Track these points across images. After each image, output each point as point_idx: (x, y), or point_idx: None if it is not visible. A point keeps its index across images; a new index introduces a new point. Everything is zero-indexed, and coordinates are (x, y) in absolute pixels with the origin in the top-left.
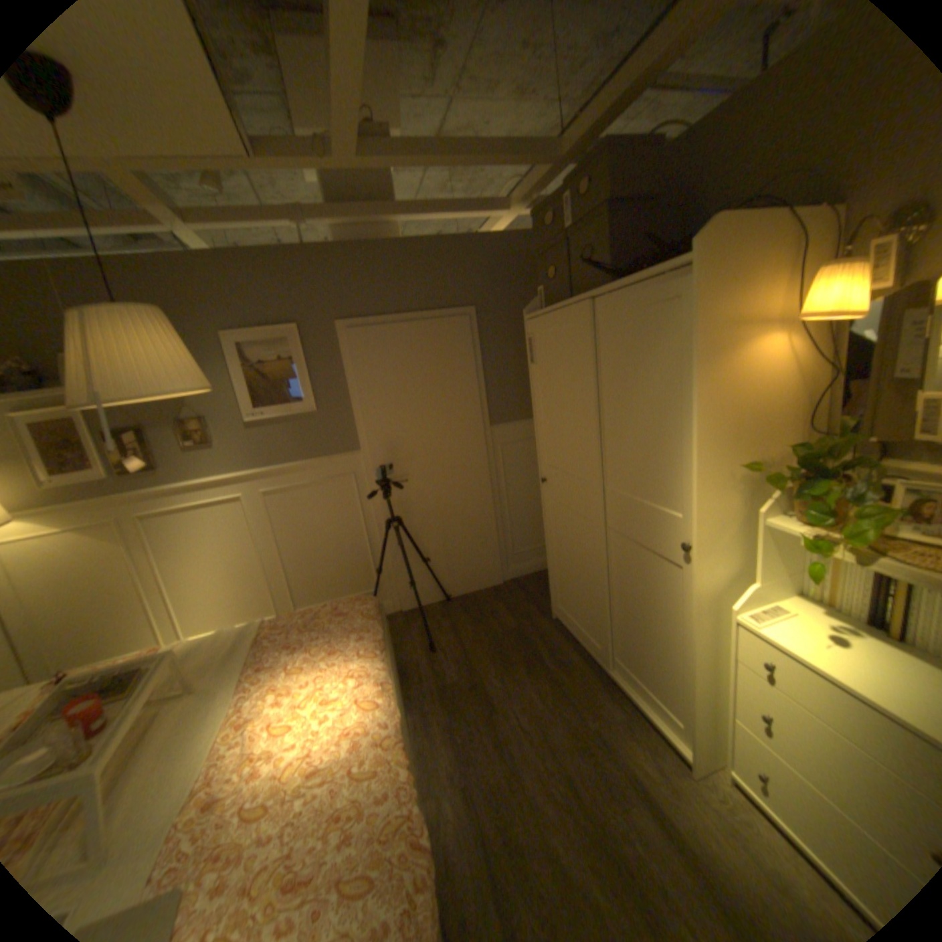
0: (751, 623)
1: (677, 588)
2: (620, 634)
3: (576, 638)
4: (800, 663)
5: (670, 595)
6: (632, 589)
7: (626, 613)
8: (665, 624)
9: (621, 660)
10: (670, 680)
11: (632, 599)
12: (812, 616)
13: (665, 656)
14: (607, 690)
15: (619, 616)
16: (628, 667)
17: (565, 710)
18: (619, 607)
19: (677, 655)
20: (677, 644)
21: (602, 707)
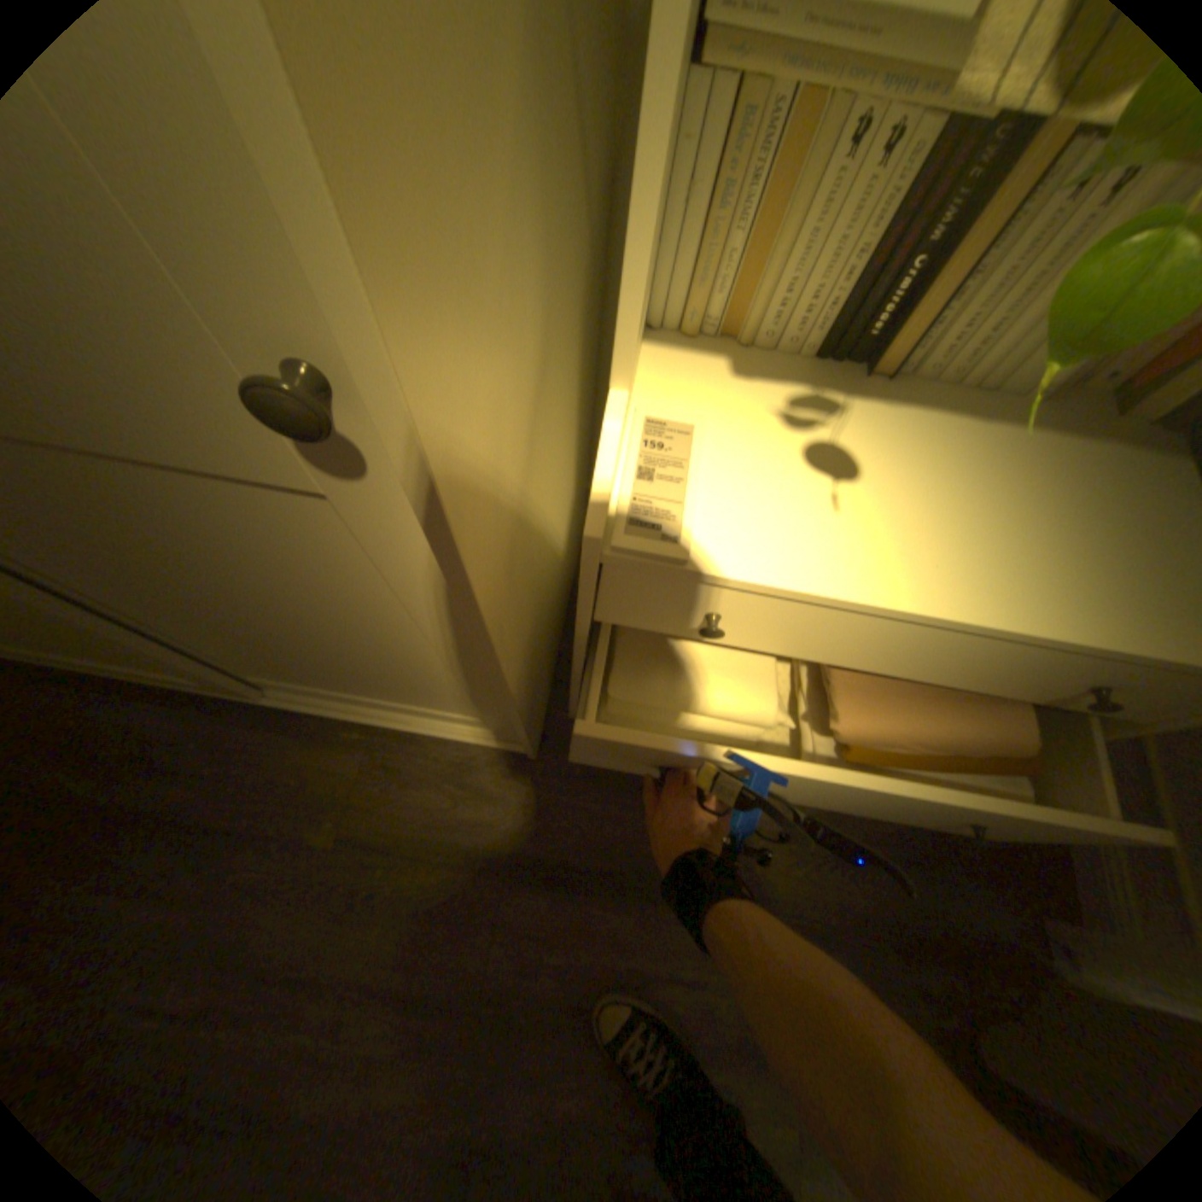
0: (646, 549)
1: (329, 555)
2: (213, 652)
3: (97, 676)
4: (814, 602)
5: (311, 575)
6: (135, 579)
7: (184, 623)
8: (345, 631)
9: (263, 679)
10: (419, 690)
11: (168, 598)
12: (715, 395)
13: (384, 669)
14: (278, 729)
15: (170, 629)
16: (291, 684)
17: (230, 865)
18: (144, 616)
19: (421, 667)
20: (411, 655)
21: (297, 777)
